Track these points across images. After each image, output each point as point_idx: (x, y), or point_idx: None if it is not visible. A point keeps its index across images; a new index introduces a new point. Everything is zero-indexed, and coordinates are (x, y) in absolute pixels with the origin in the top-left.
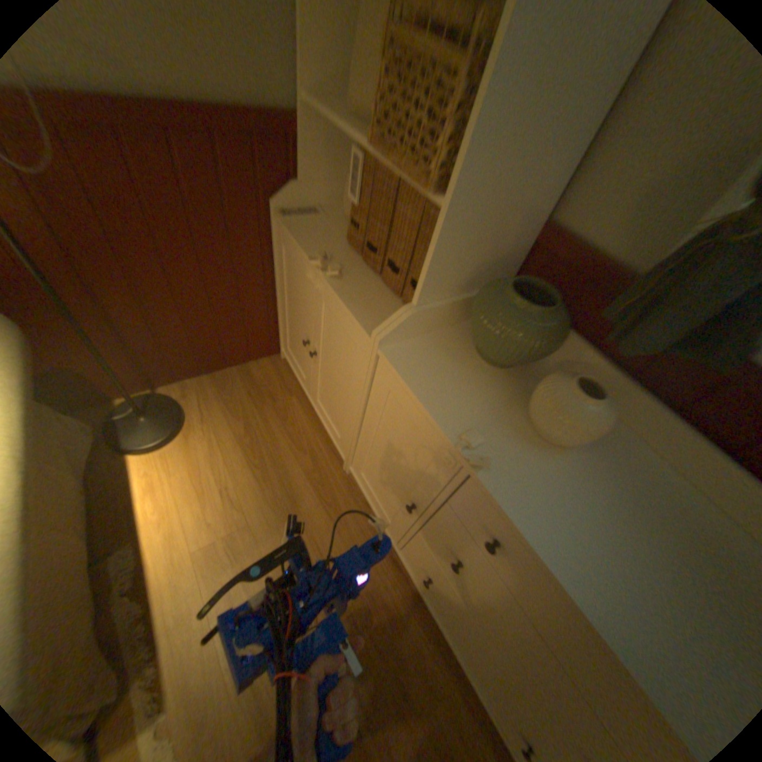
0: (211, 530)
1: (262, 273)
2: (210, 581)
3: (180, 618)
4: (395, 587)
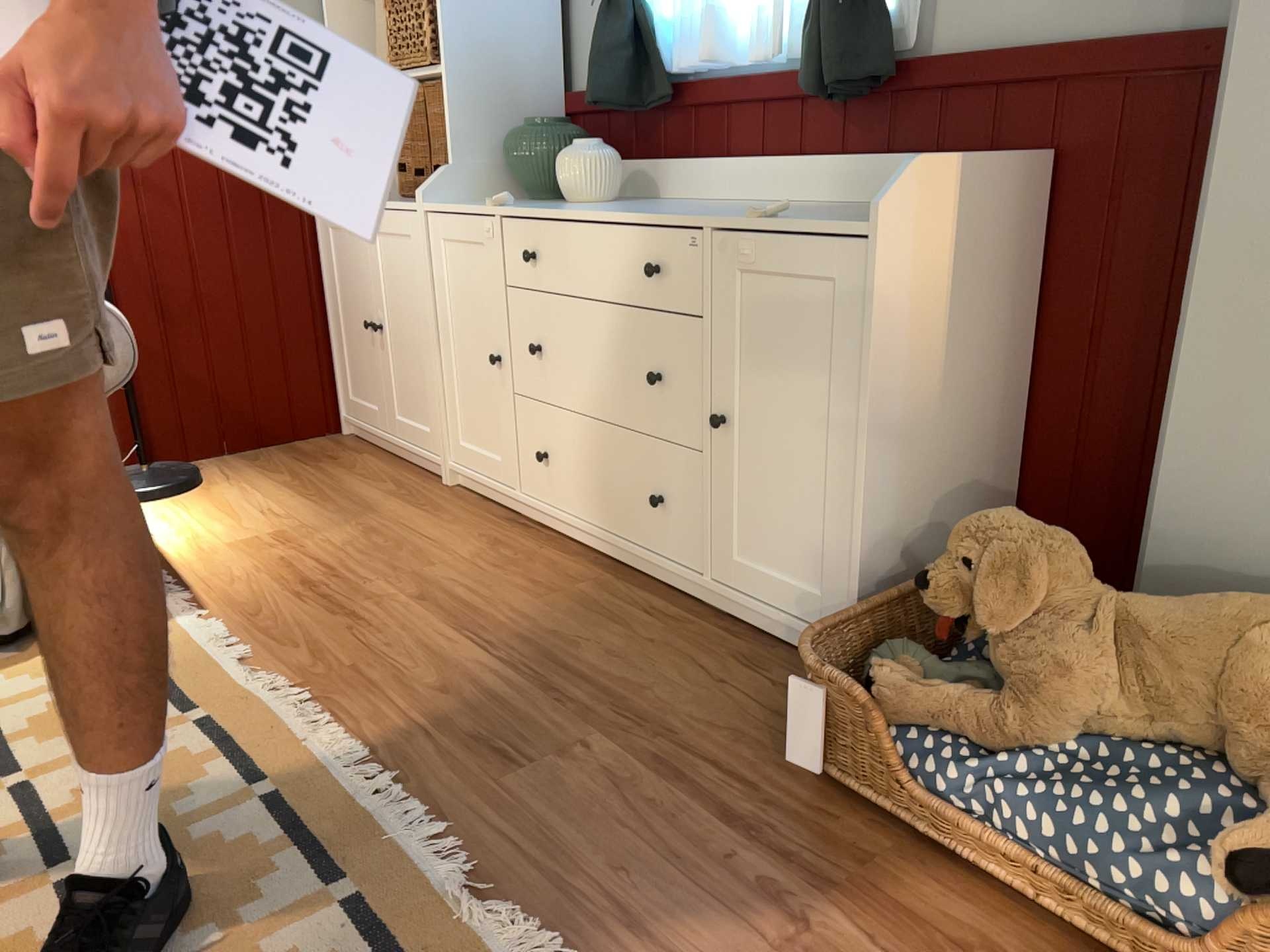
0: (250, 530)
1: (305, 285)
2: (253, 553)
3: (216, 572)
4: (518, 536)
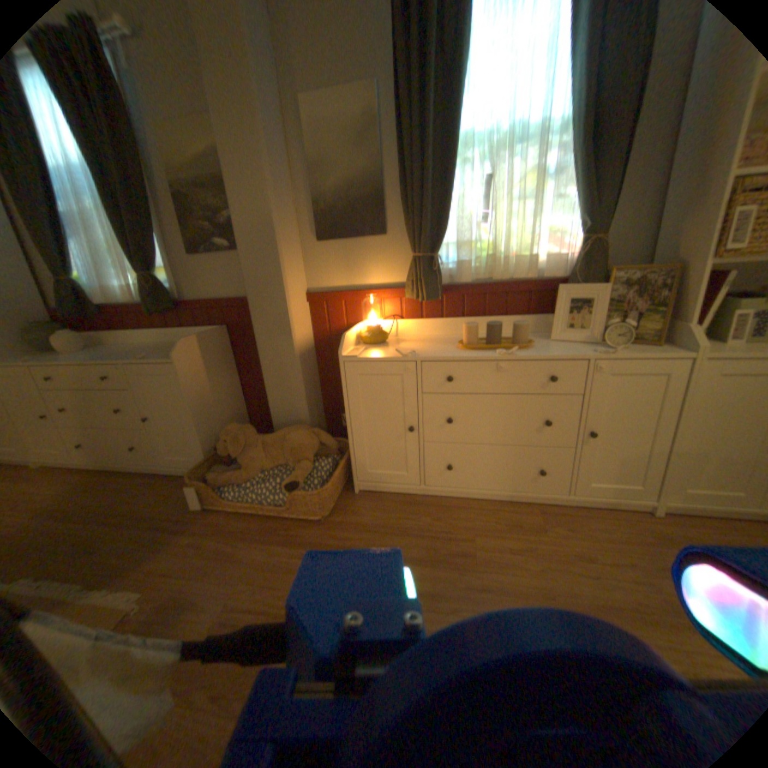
0: None
1: None
2: None
3: None
4: (78, 478)
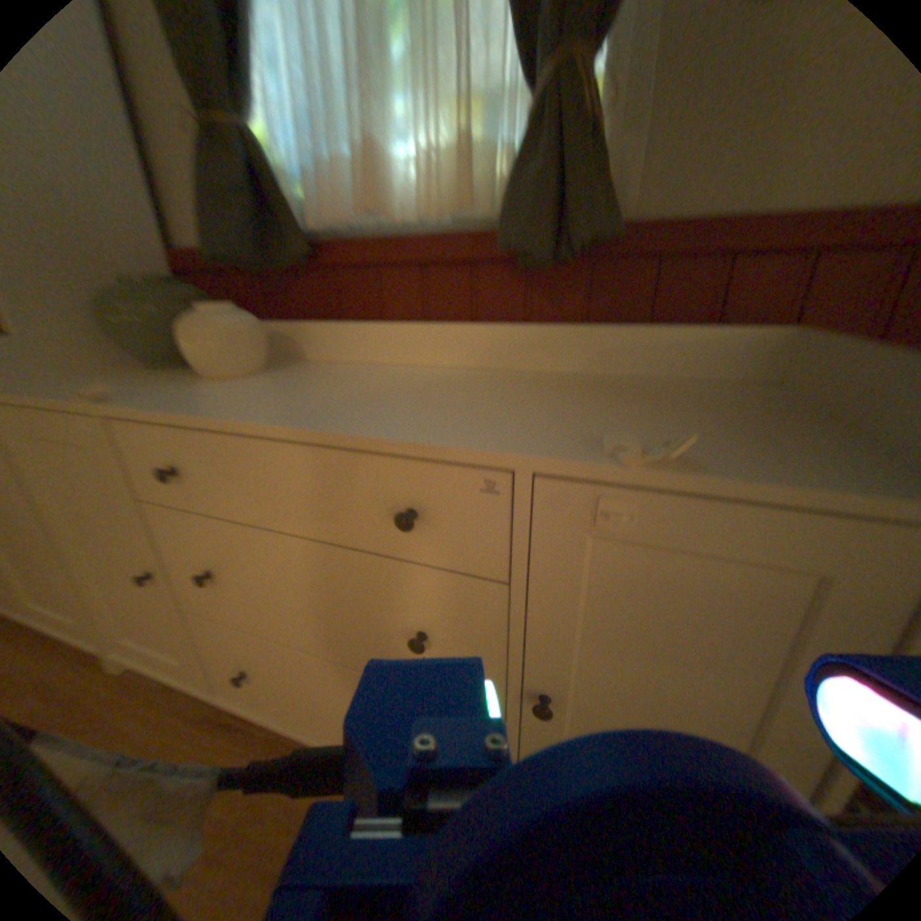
0: None
1: None
2: None
3: None
4: (234, 754)
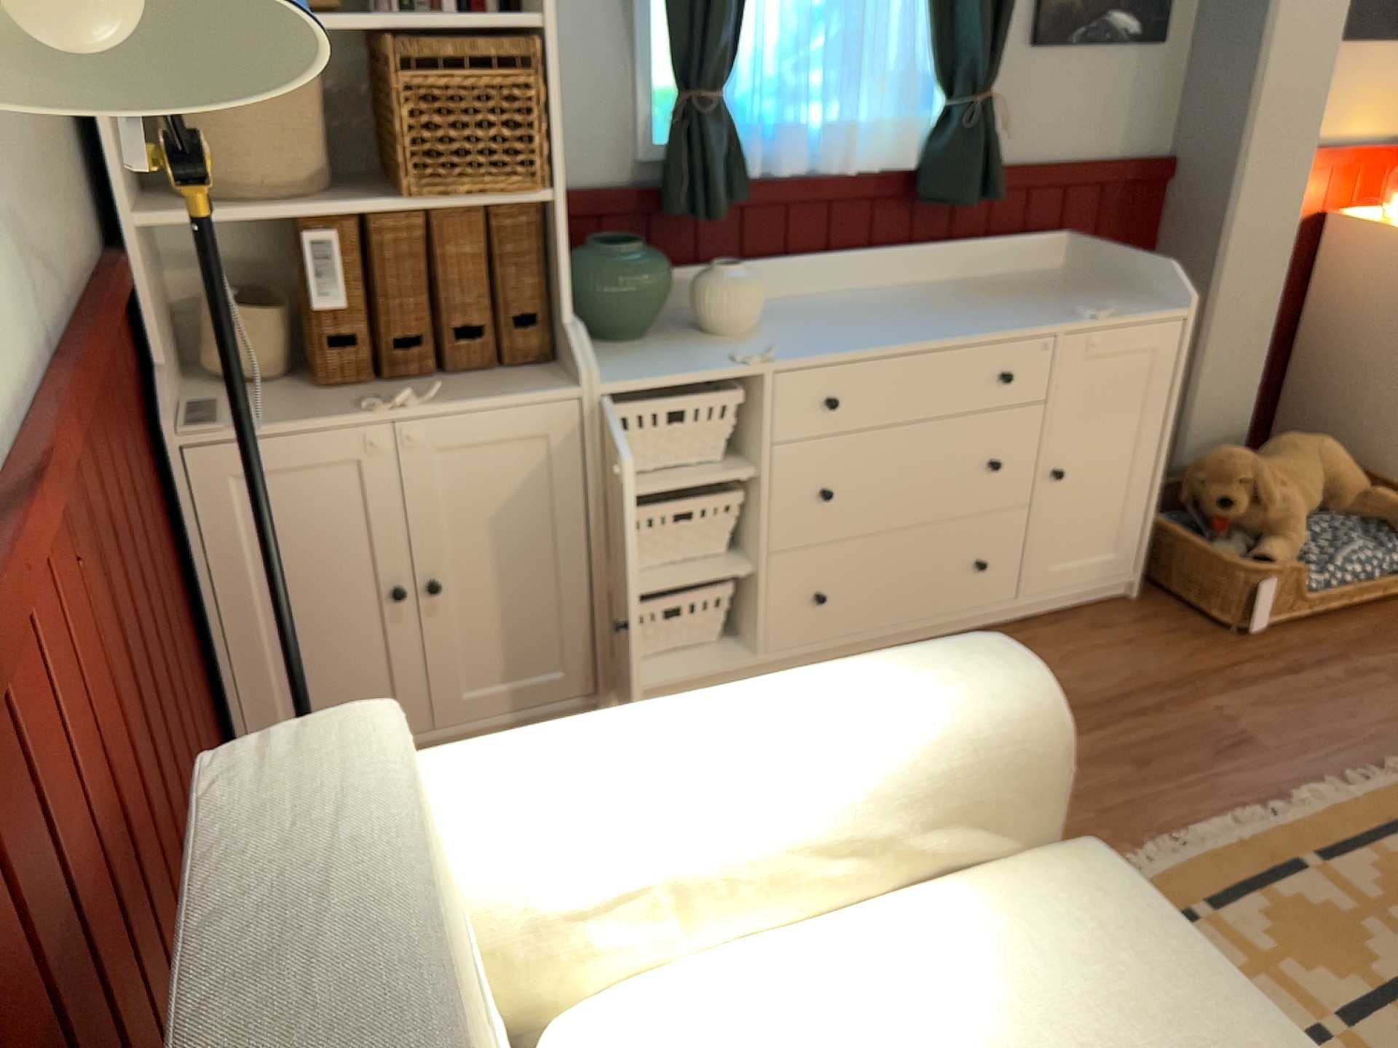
0: None
1: (180, 593)
2: None
3: None
4: None
